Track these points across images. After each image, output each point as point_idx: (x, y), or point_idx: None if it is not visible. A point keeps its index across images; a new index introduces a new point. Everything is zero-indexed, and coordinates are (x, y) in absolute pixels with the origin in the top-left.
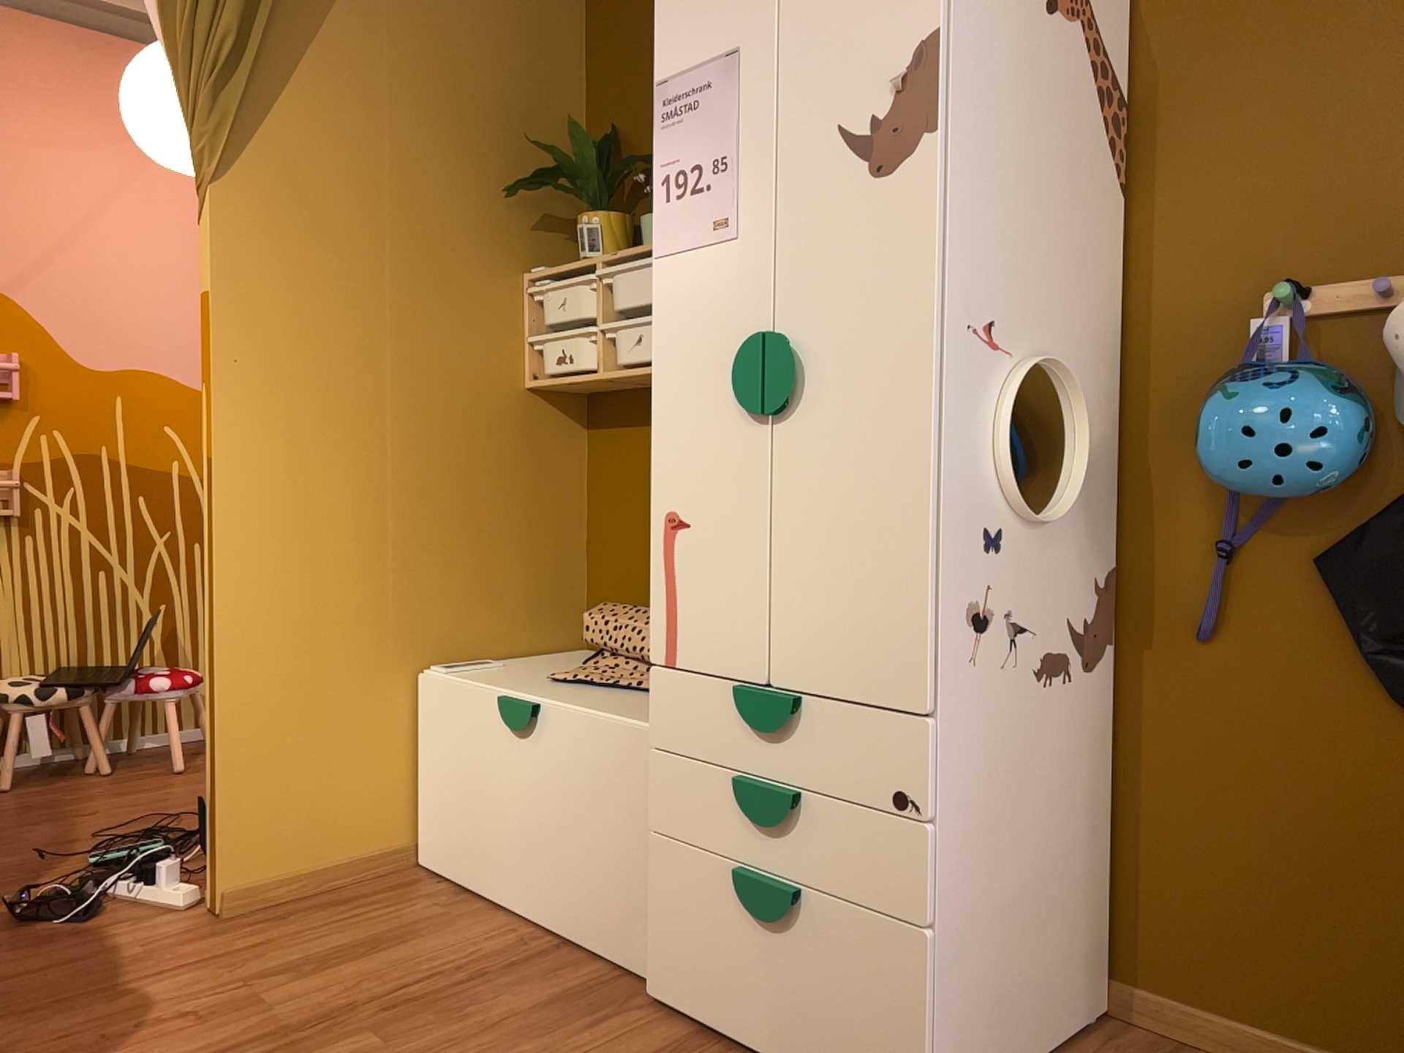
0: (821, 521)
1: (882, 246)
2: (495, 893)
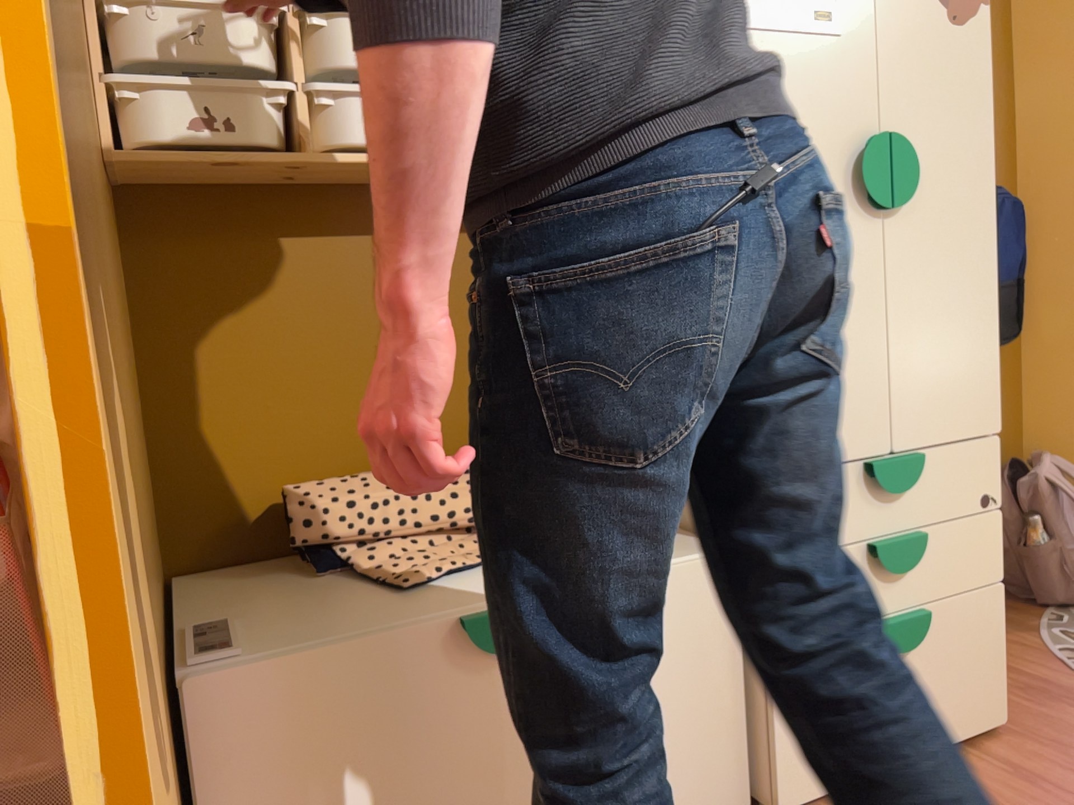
0: (928, 302)
1: (960, 80)
2: None
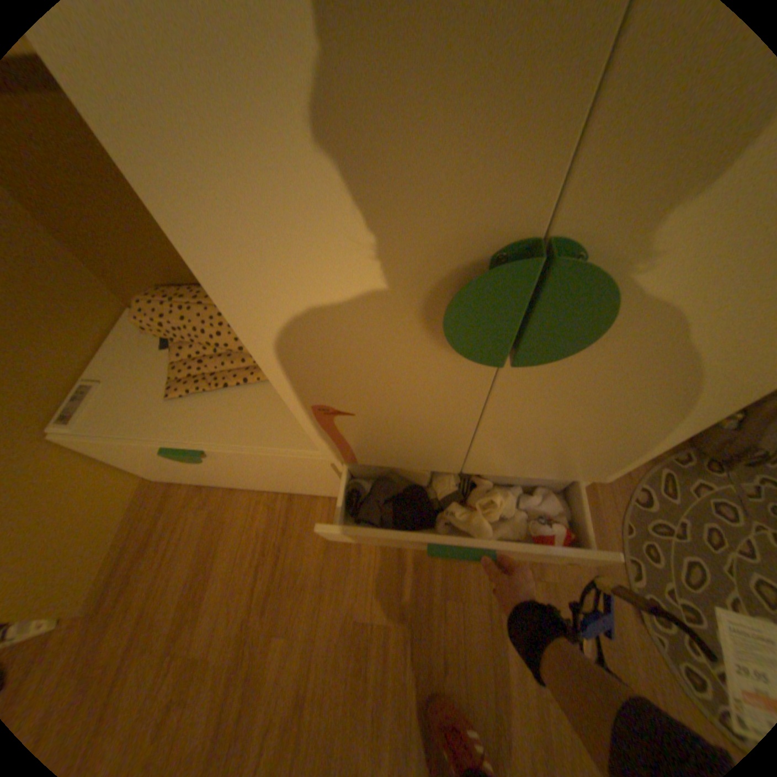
0: (553, 422)
1: None
2: (226, 485)
